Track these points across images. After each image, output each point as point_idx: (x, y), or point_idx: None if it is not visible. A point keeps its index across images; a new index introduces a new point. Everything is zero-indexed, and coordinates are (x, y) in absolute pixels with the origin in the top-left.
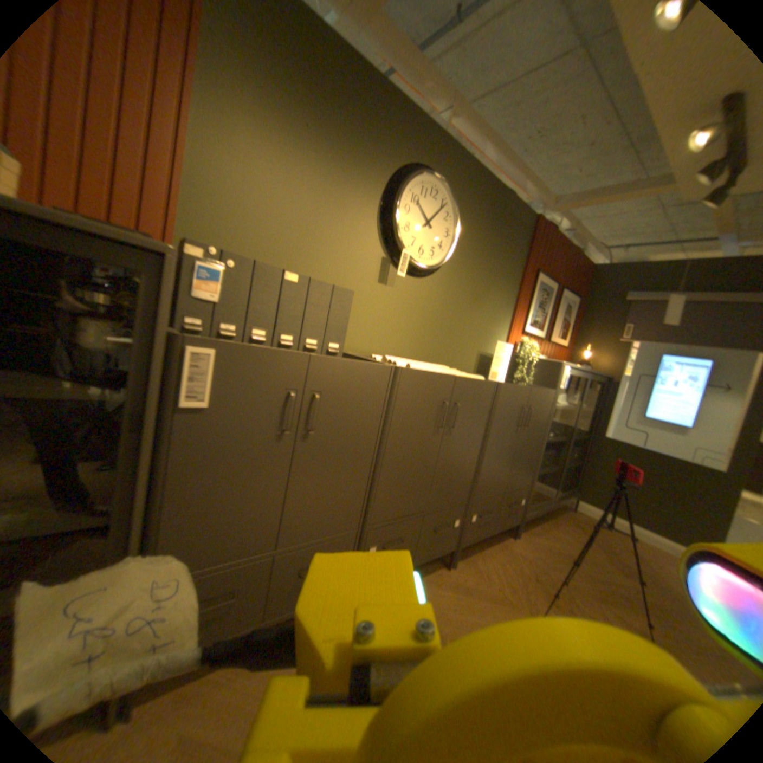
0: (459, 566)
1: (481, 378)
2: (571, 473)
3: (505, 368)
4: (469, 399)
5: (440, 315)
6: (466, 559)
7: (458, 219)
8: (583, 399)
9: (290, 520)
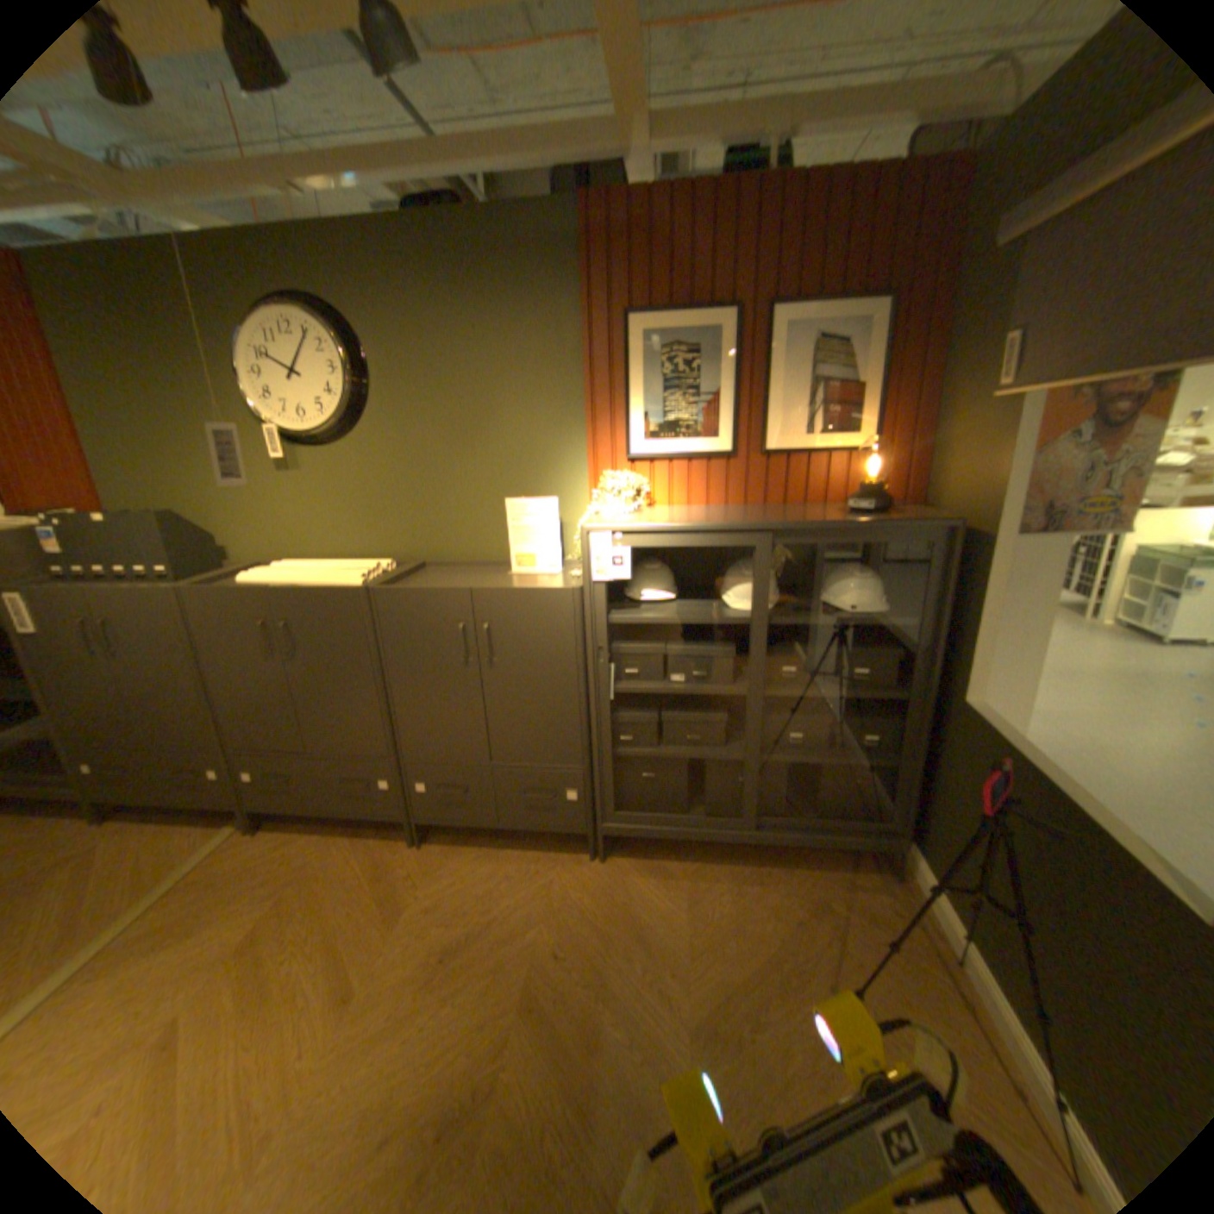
0: (427, 851)
1: (357, 583)
2: (889, 787)
3: (558, 546)
4: (312, 617)
5: (398, 484)
6: (453, 849)
7: (334, 341)
8: (925, 593)
9: (139, 724)
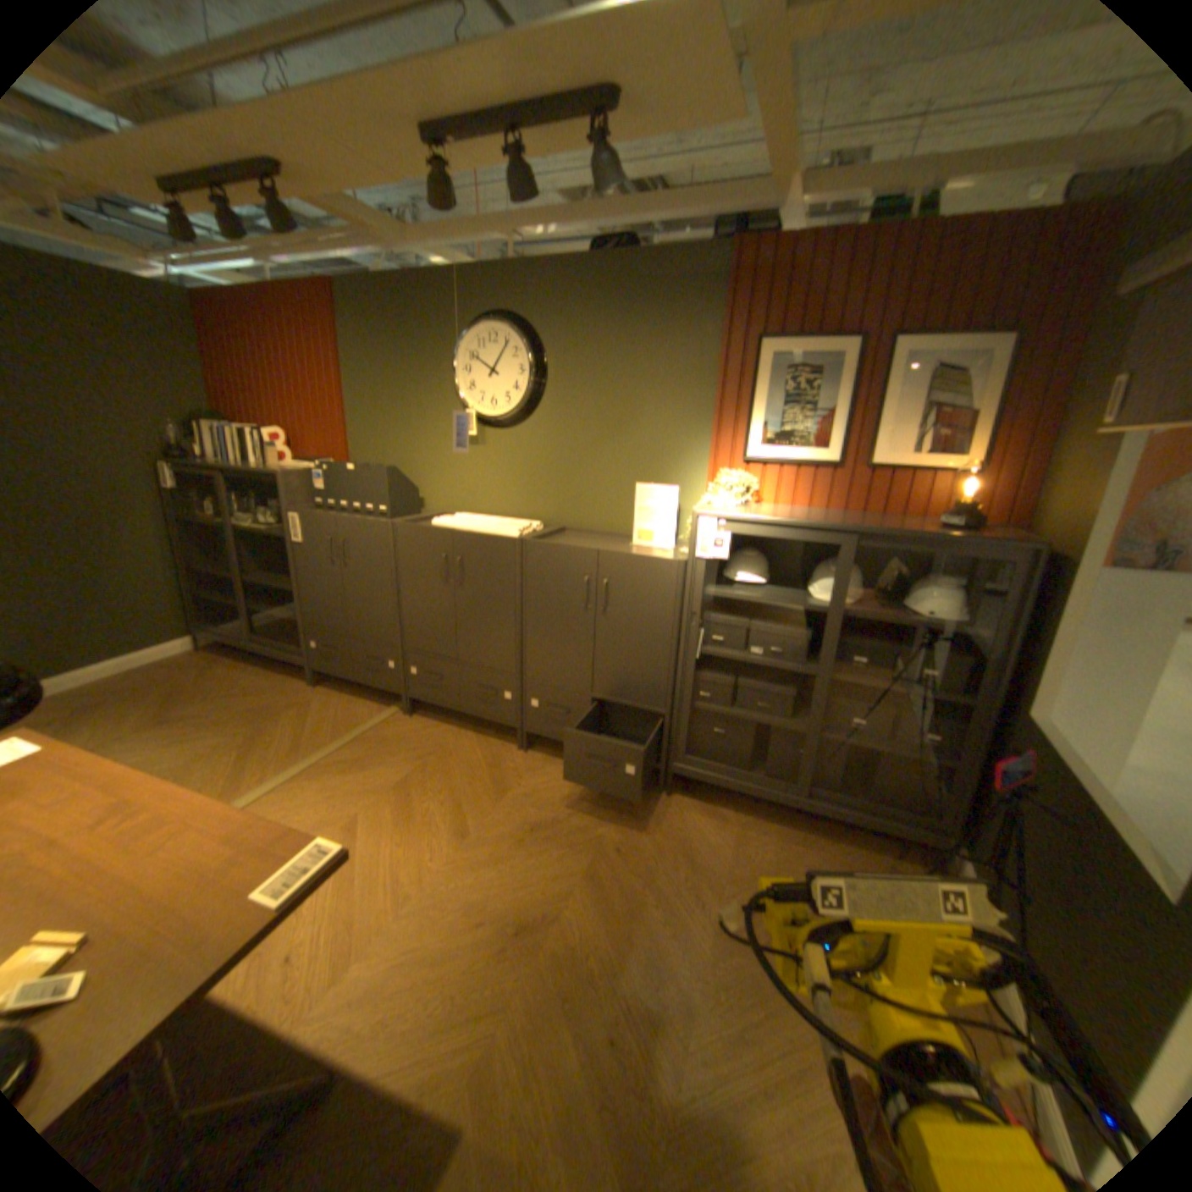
0: (531, 755)
1: (515, 535)
2: (947, 788)
3: (673, 526)
4: (480, 556)
5: (555, 463)
6: (551, 758)
7: (527, 349)
8: (1011, 611)
9: (352, 617)
